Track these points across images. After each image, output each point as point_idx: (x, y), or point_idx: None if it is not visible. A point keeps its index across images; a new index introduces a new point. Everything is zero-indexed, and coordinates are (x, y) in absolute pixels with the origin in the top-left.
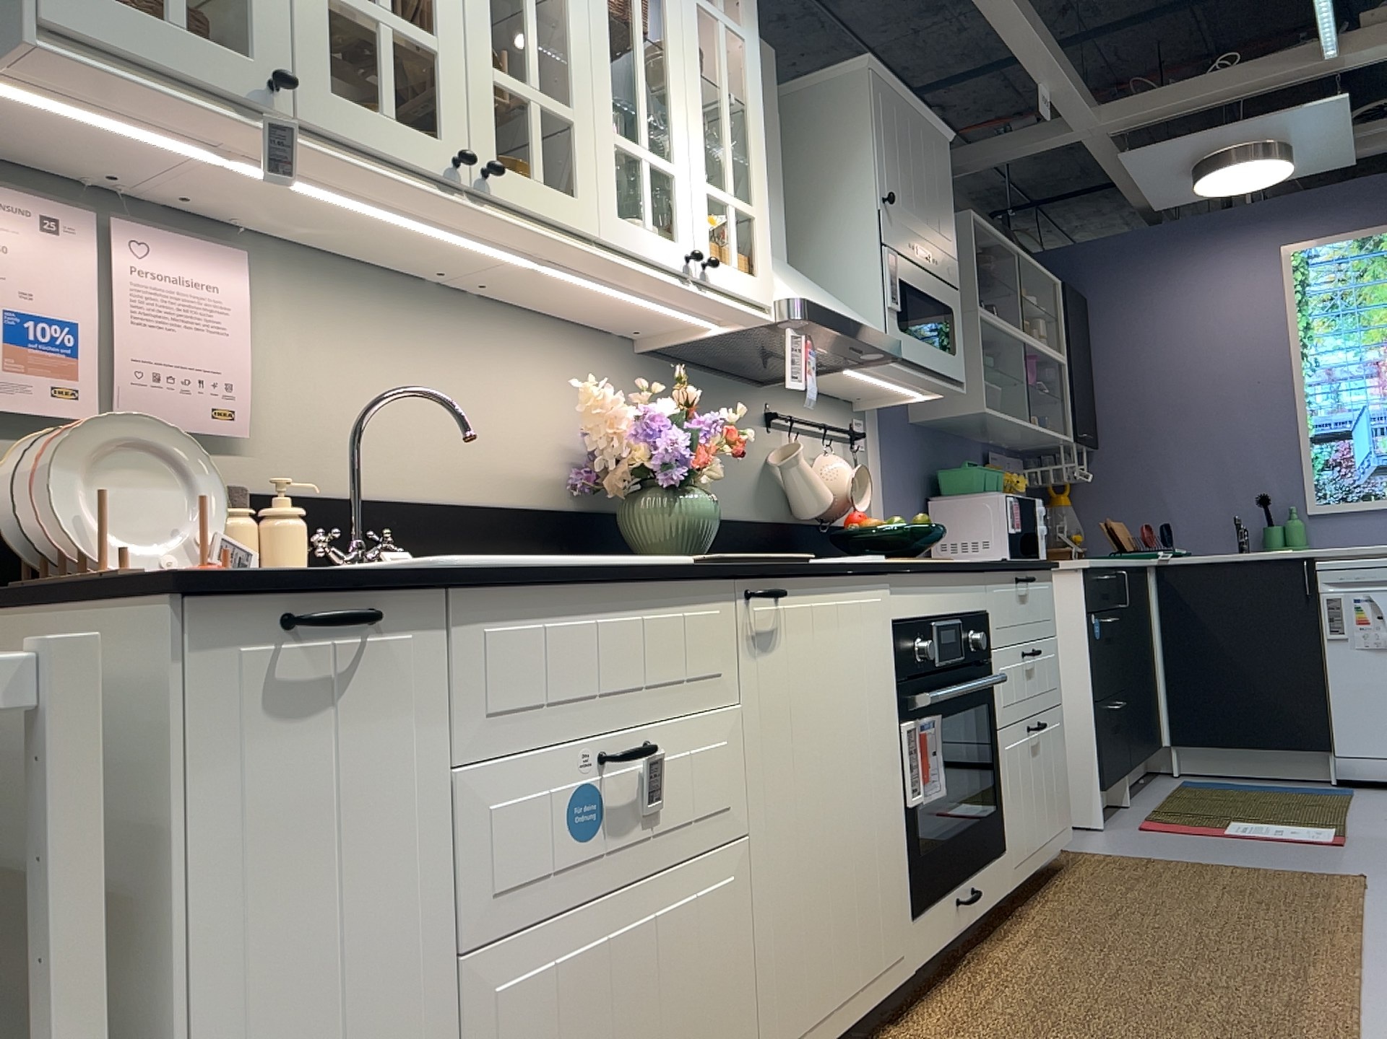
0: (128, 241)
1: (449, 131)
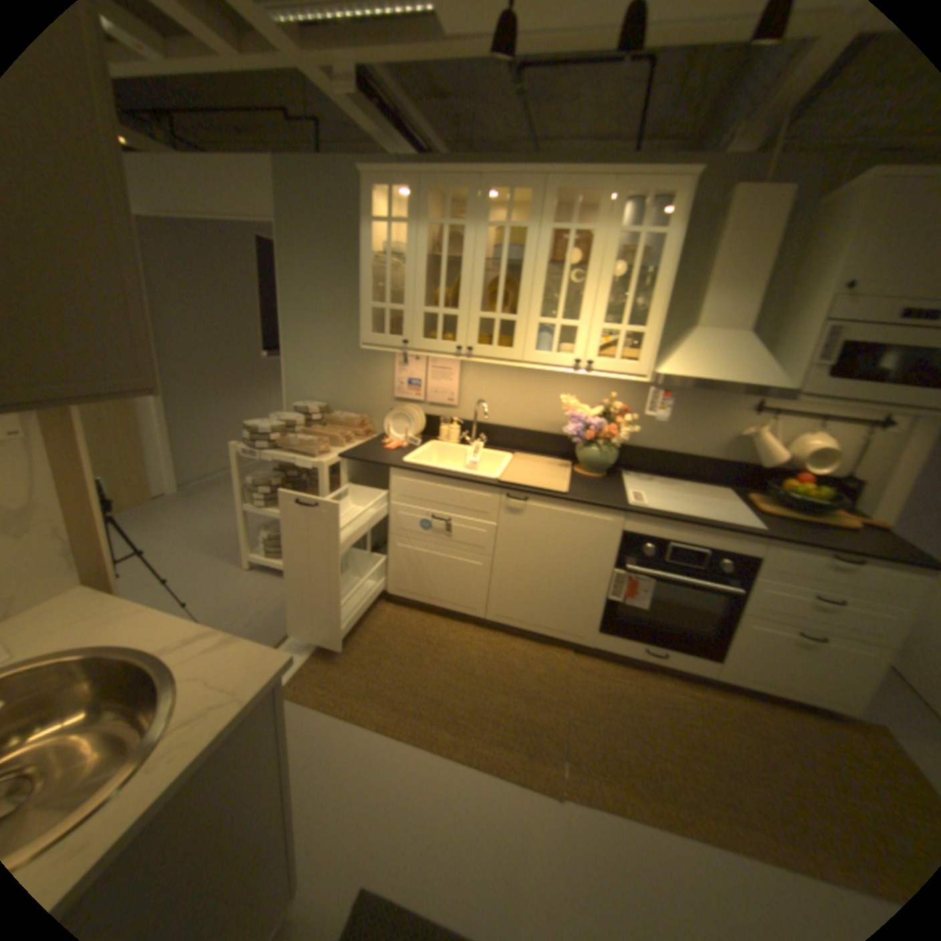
0: (431, 360)
1: (458, 339)
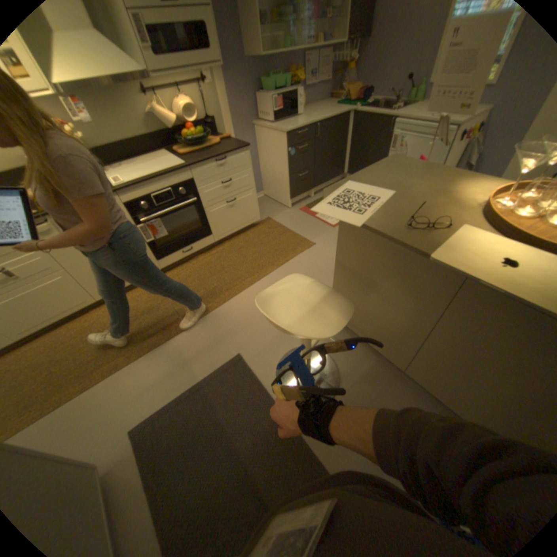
0: None
1: None
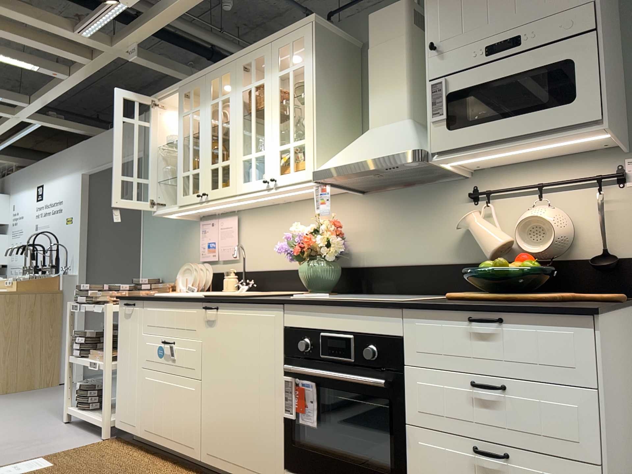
0: (219, 222)
1: (200, 189)
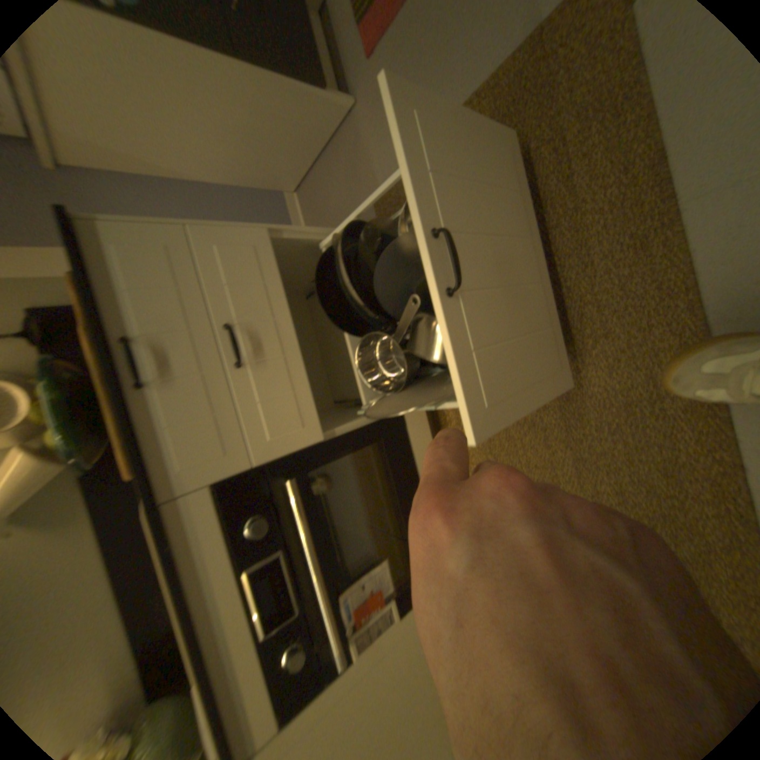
0: None
1: None
